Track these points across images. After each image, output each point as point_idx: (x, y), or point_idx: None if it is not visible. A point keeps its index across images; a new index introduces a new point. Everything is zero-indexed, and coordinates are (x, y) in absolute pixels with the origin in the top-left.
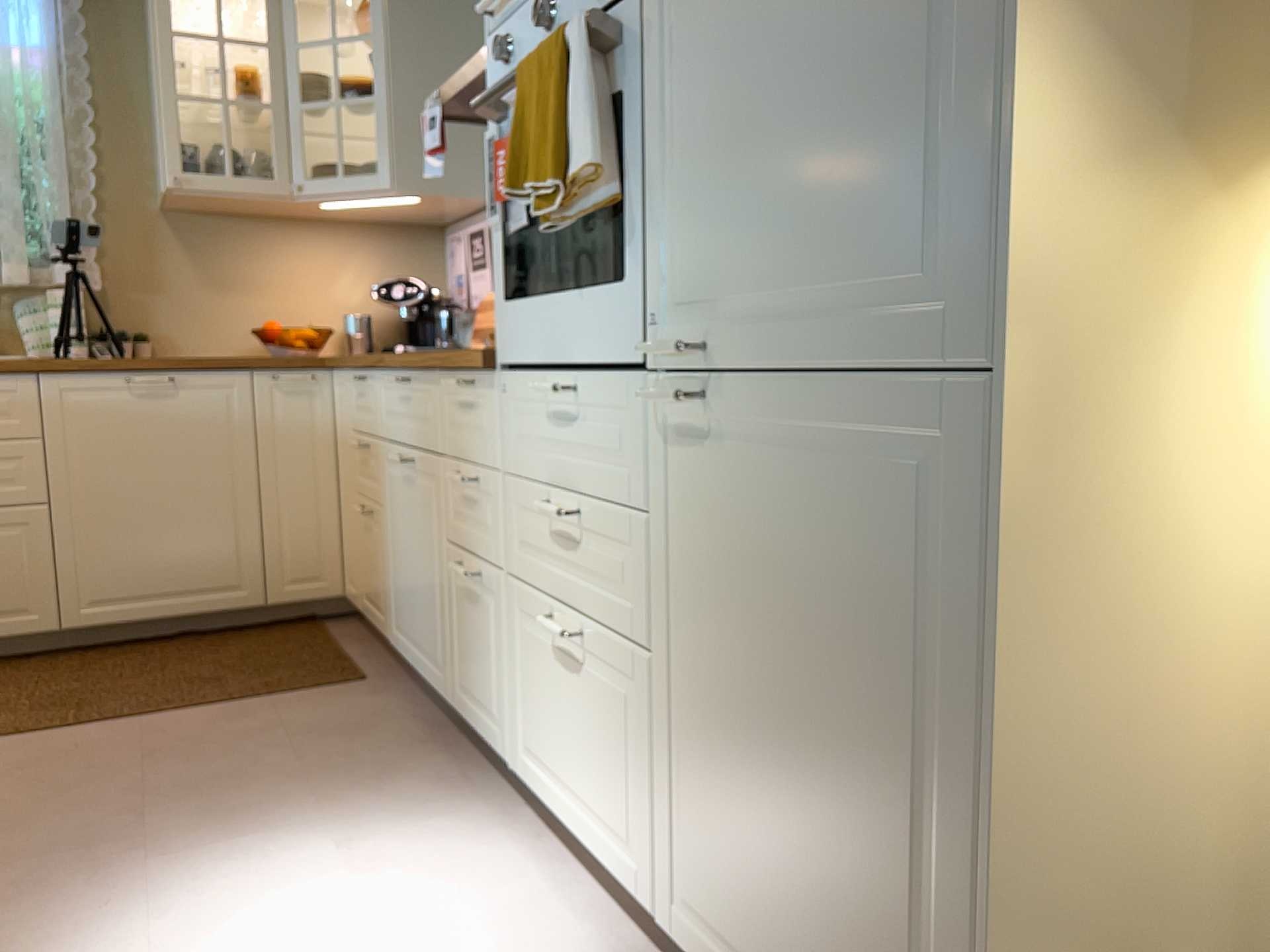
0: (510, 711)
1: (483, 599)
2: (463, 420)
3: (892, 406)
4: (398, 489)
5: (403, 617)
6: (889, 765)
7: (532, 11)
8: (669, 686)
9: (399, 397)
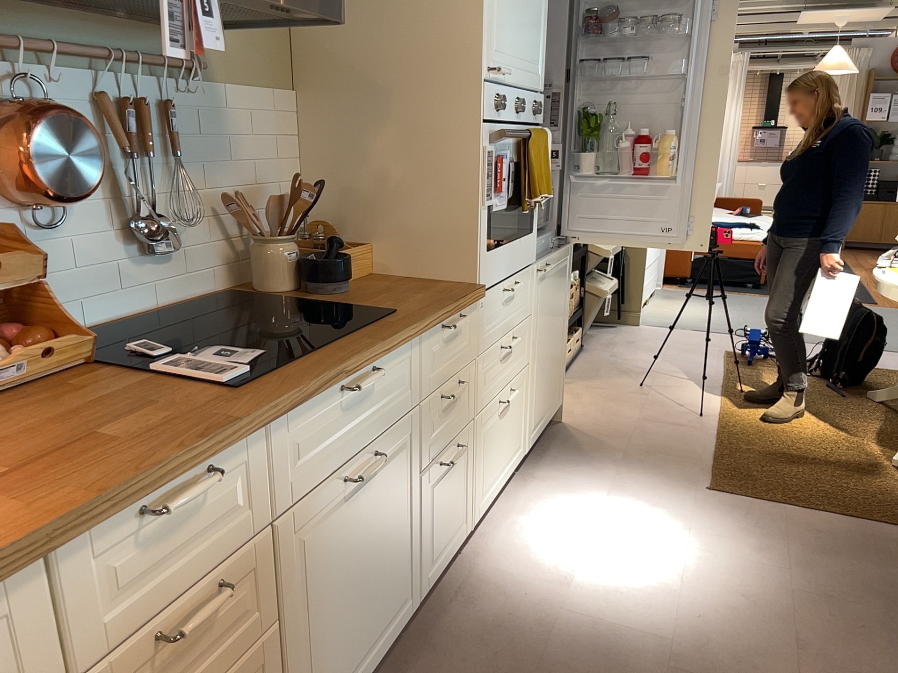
0: (471, 496)
1: (456, 459)
2: (447, 350)
3: (565, 252)
4: (332, 530)
5: (338, 670)
6: (560, 327)
7: (509, 95)
8: (533, 365)
9: (340, 410)
